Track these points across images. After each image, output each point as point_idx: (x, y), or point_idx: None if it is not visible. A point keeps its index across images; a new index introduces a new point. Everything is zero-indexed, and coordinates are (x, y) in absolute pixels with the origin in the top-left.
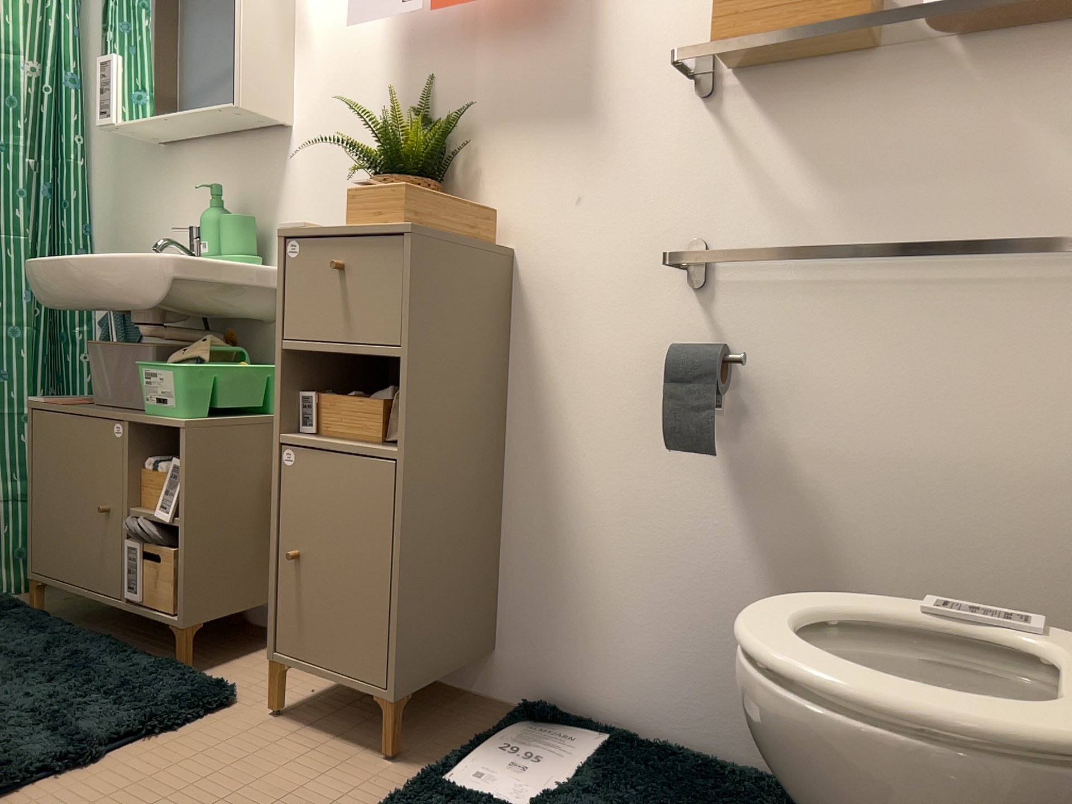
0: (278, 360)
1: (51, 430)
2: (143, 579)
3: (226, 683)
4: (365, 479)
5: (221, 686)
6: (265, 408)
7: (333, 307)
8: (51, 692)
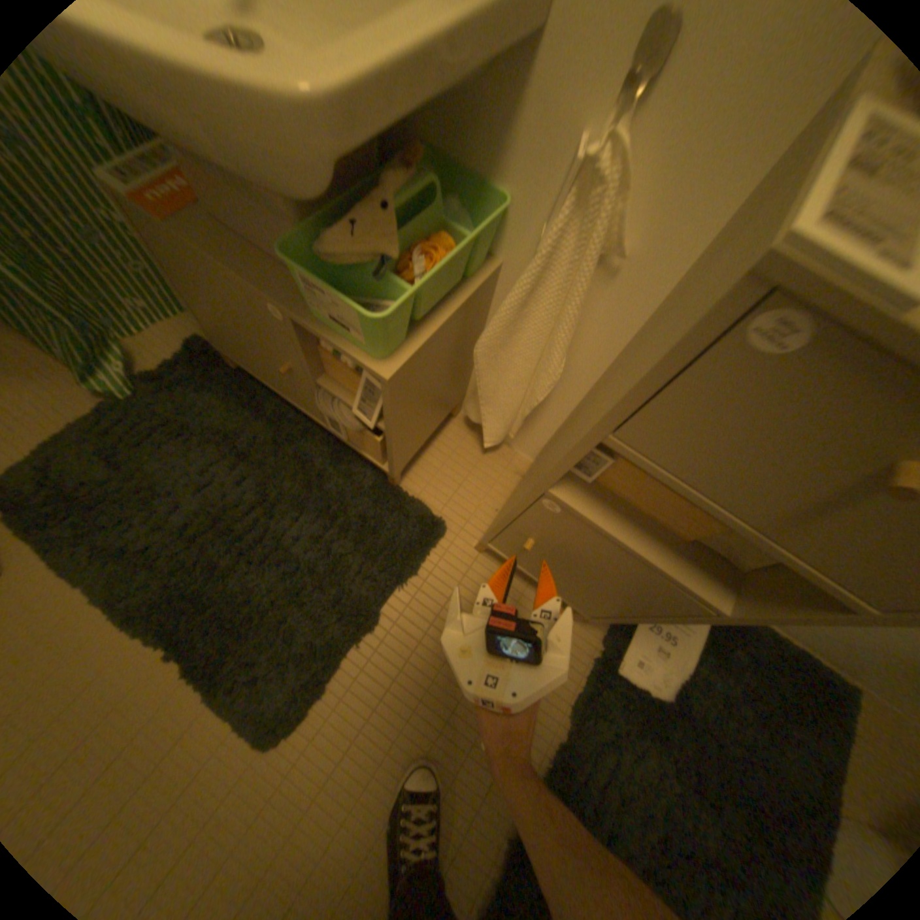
0: (588, 443)
1: (166, 242)
2: (349, 431)
3: (438, 513)
4: (664, 588)
5: (438, 526)
6: (462, 268)
7: (790, 485)
8: (313, 534)
